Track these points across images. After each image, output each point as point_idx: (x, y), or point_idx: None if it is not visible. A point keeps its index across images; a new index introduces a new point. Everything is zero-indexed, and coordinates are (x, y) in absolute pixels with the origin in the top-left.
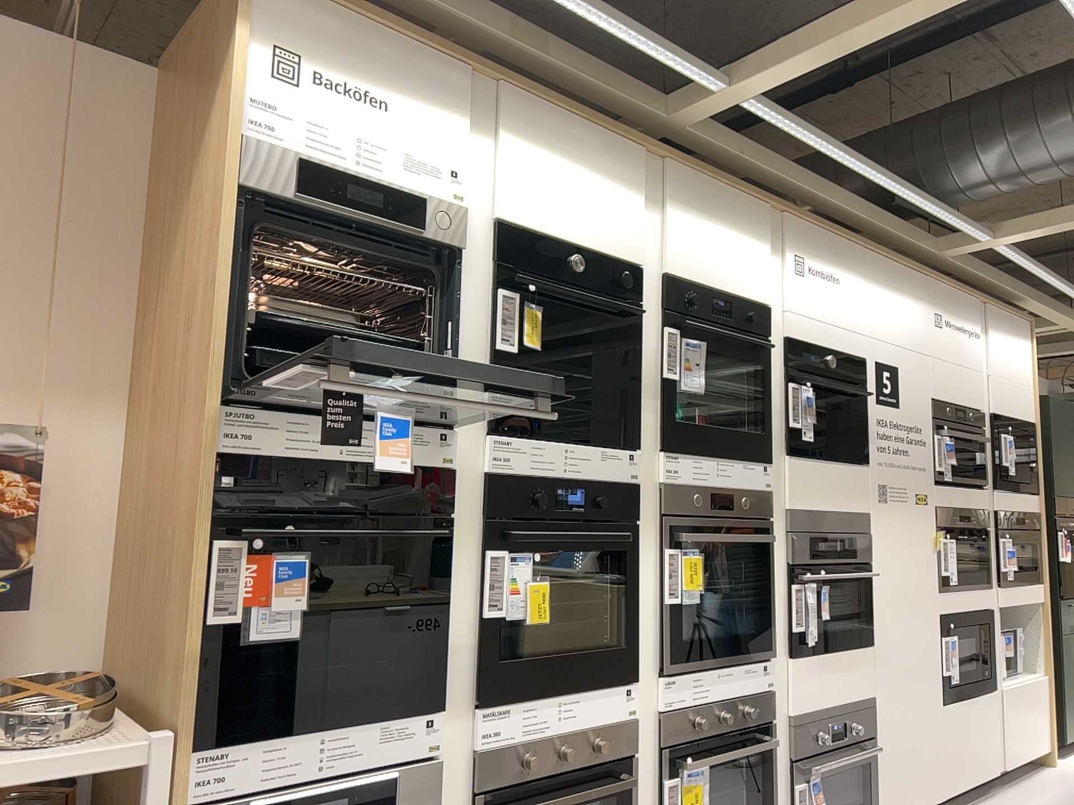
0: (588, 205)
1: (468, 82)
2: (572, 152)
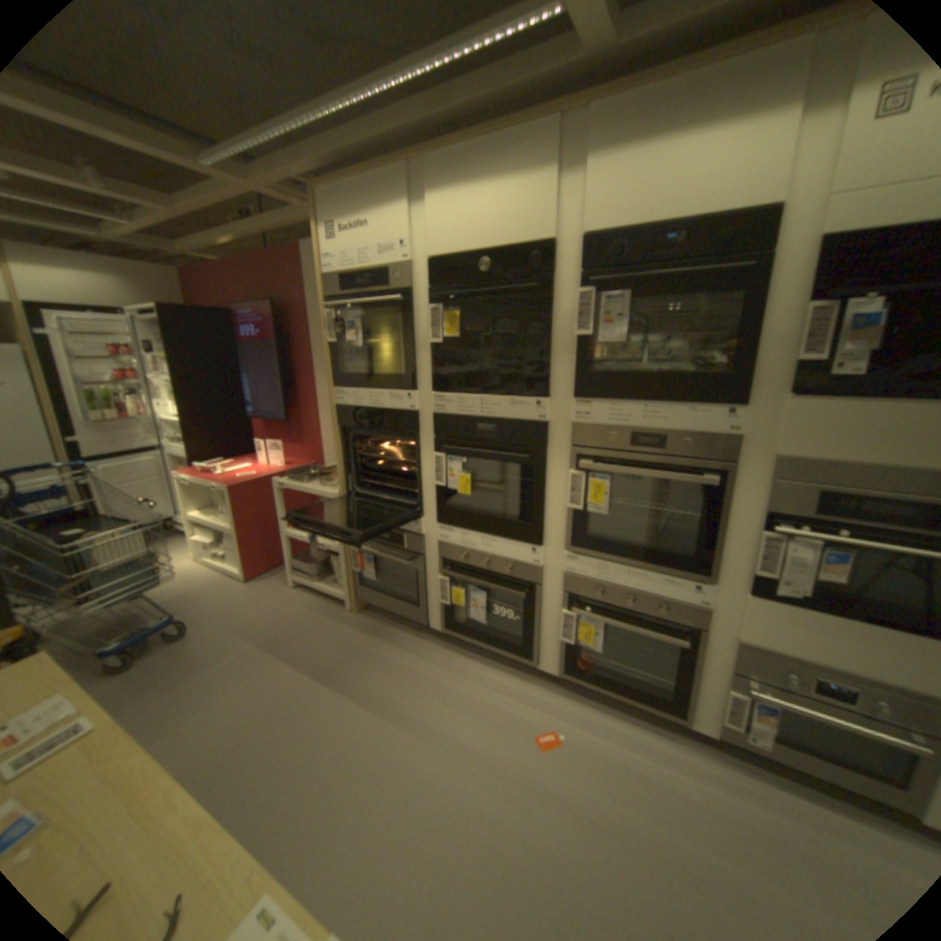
0: (495, 203)
1: (399, 164)
2: (478, 163)
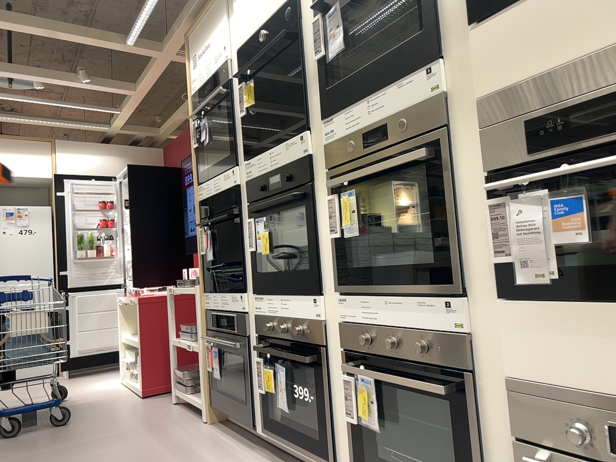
0: None
1: None
2: None
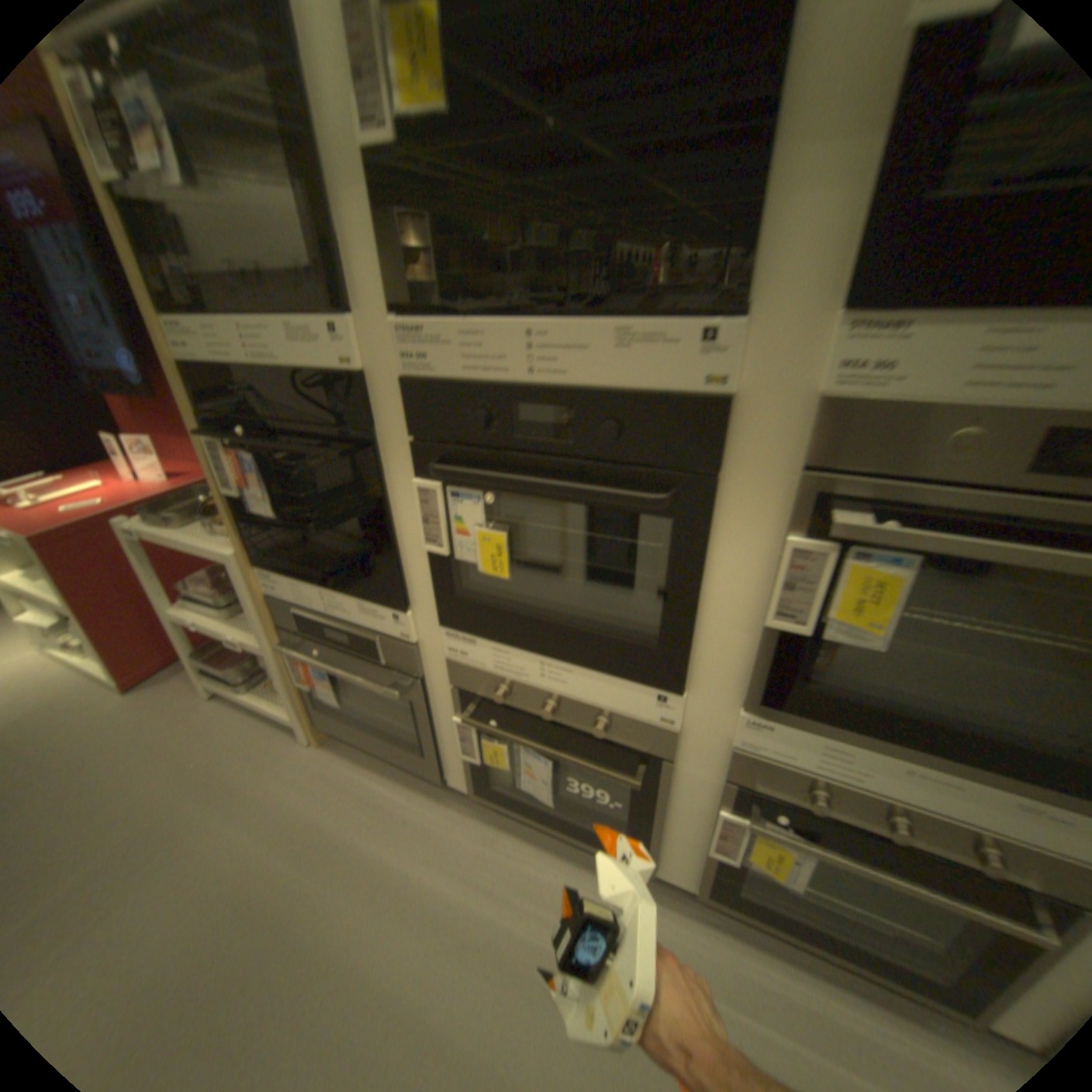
0: None
1: None
2: None
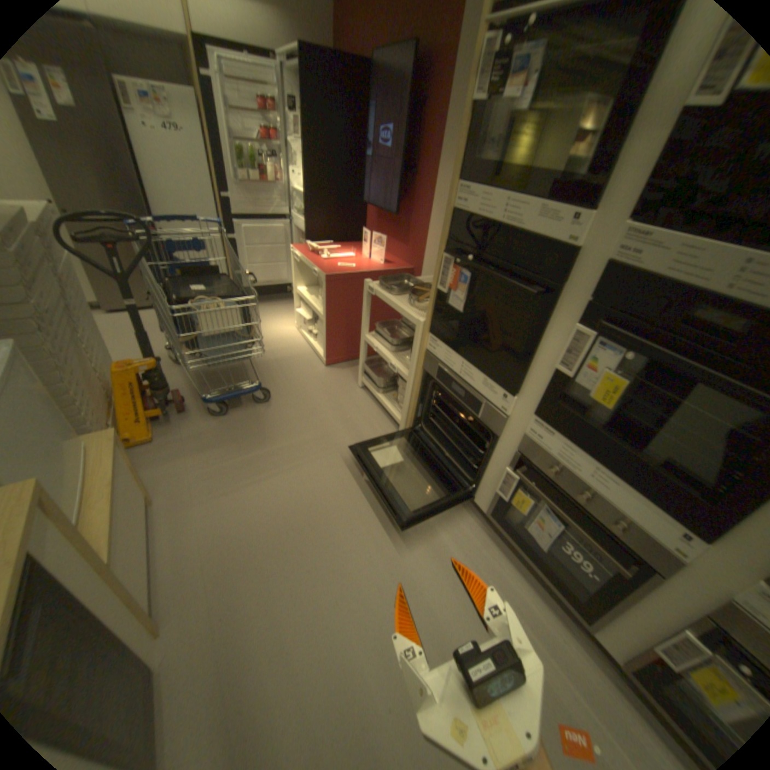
0: None
1: None
2: None
